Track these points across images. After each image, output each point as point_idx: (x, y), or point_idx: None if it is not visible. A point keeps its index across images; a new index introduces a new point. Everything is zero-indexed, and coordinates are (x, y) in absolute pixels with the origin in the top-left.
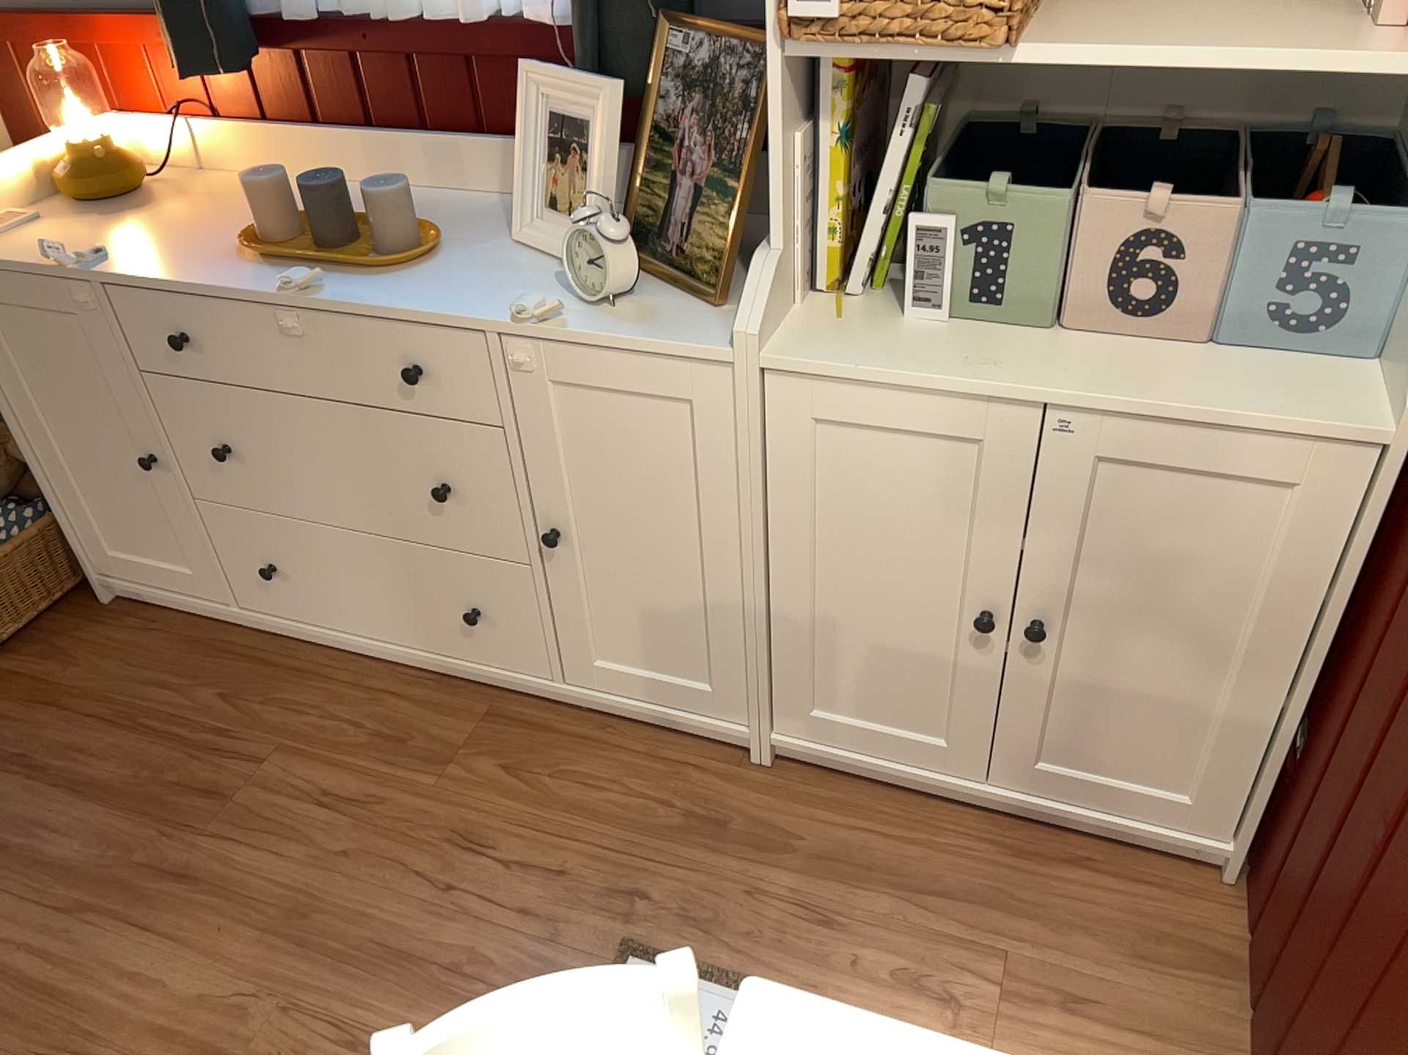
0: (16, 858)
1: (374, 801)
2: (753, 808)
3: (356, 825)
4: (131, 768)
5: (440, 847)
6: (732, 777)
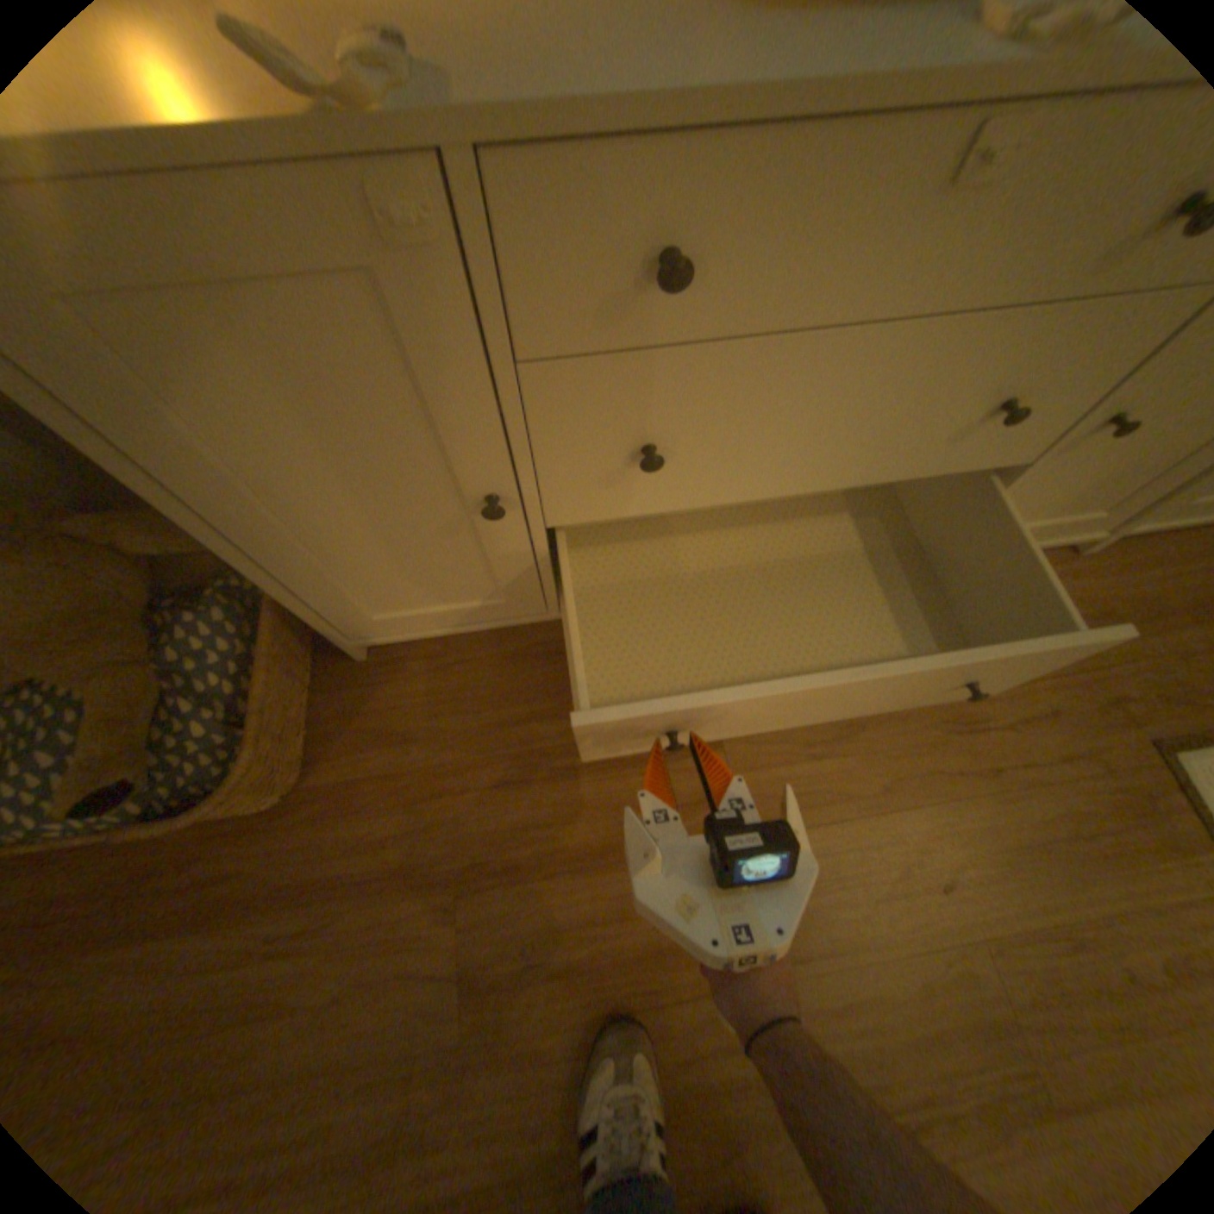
0: (590, 990)
1: (855, 738)
2: (1119, 595)
3: (867, 768)
4: (597, 829)
5: (951, 749)
6: (1080, 577)
